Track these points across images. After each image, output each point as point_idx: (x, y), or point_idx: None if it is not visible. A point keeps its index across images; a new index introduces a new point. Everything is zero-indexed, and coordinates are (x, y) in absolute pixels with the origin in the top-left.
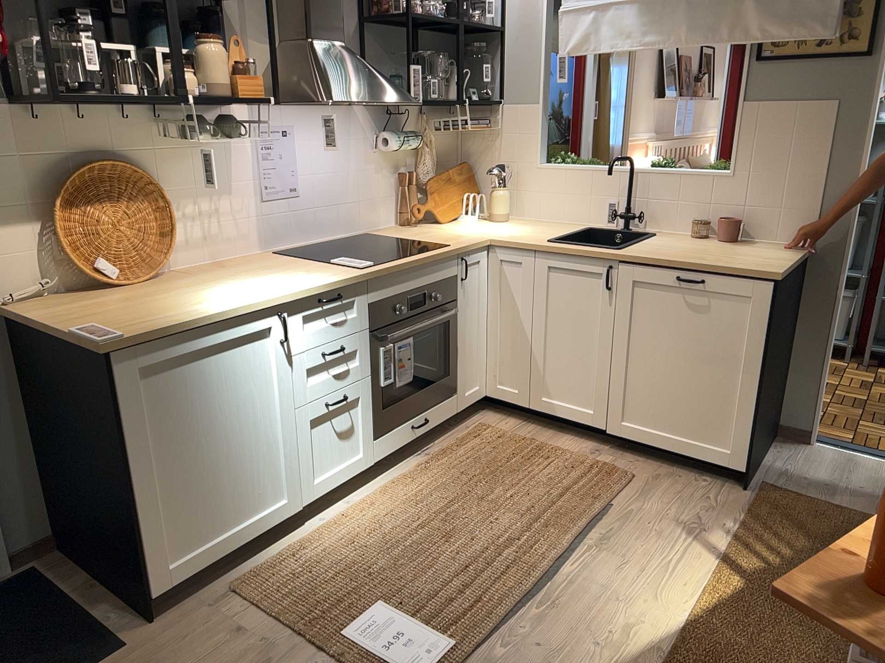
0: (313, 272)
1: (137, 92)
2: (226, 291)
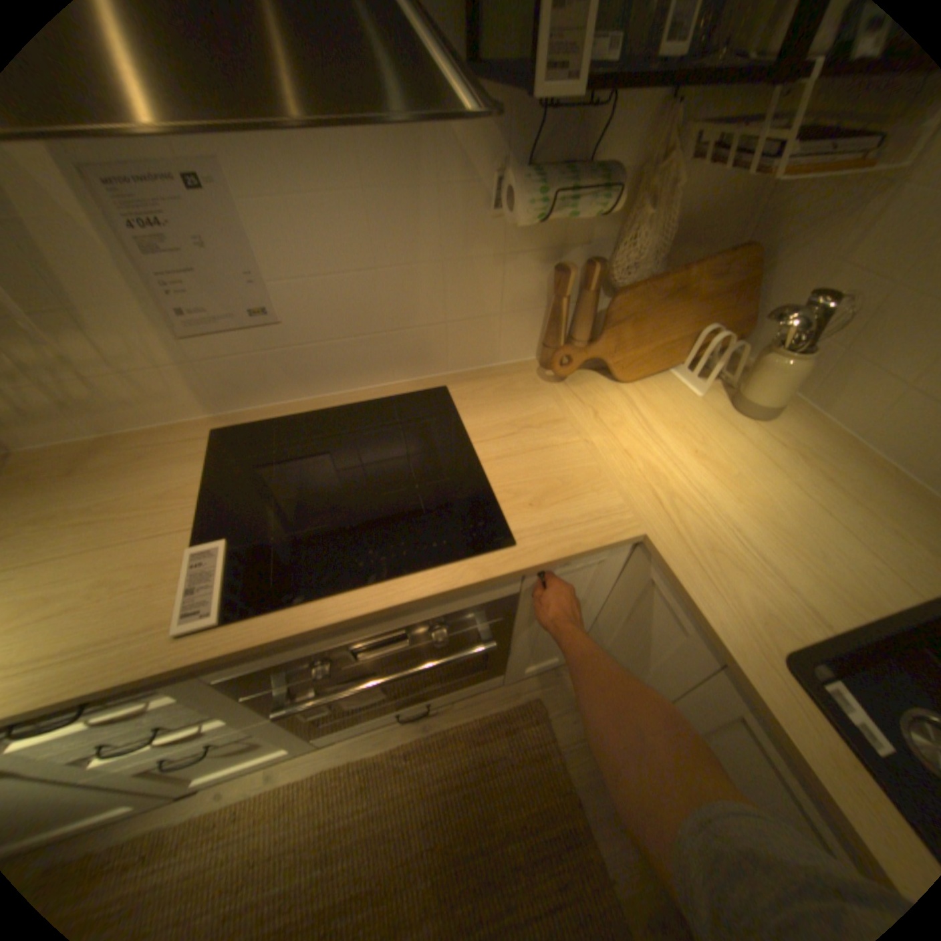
0: (96, 600)
1: None
2: None
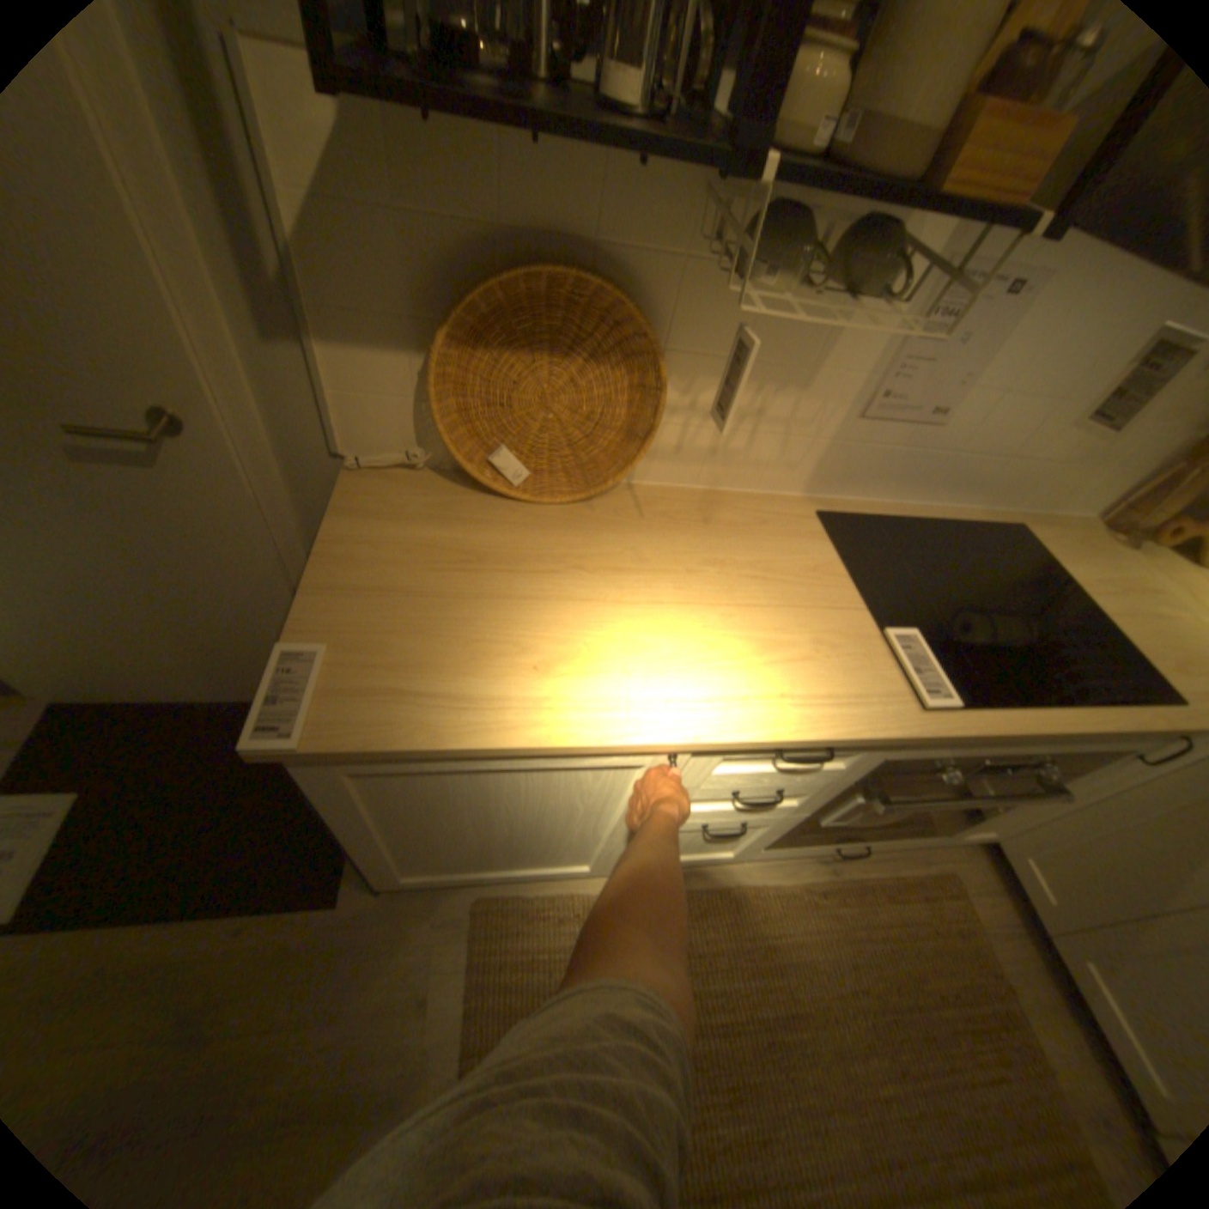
0: (826, 654)
1: (645, 89)
2: (628, 634)
